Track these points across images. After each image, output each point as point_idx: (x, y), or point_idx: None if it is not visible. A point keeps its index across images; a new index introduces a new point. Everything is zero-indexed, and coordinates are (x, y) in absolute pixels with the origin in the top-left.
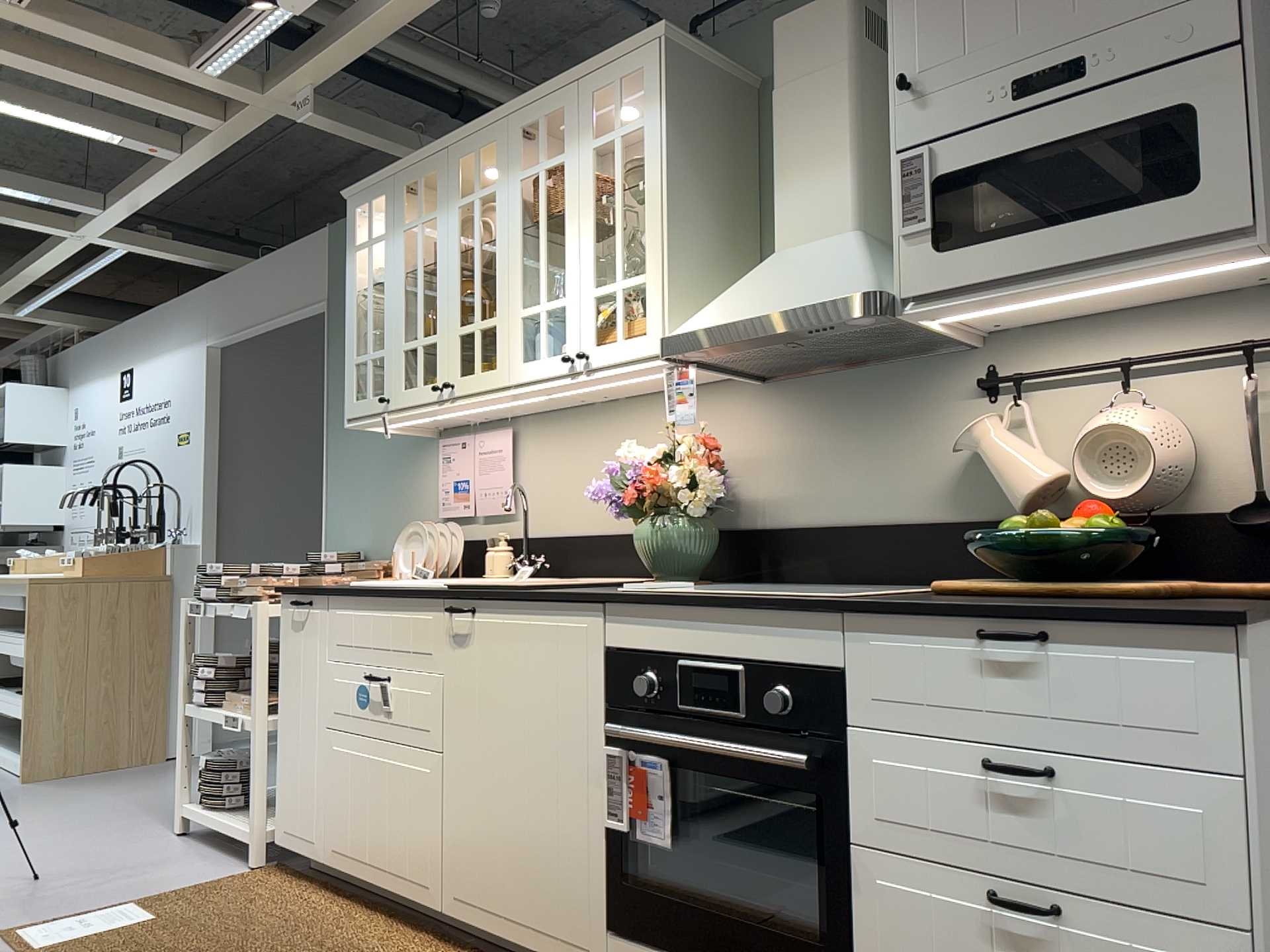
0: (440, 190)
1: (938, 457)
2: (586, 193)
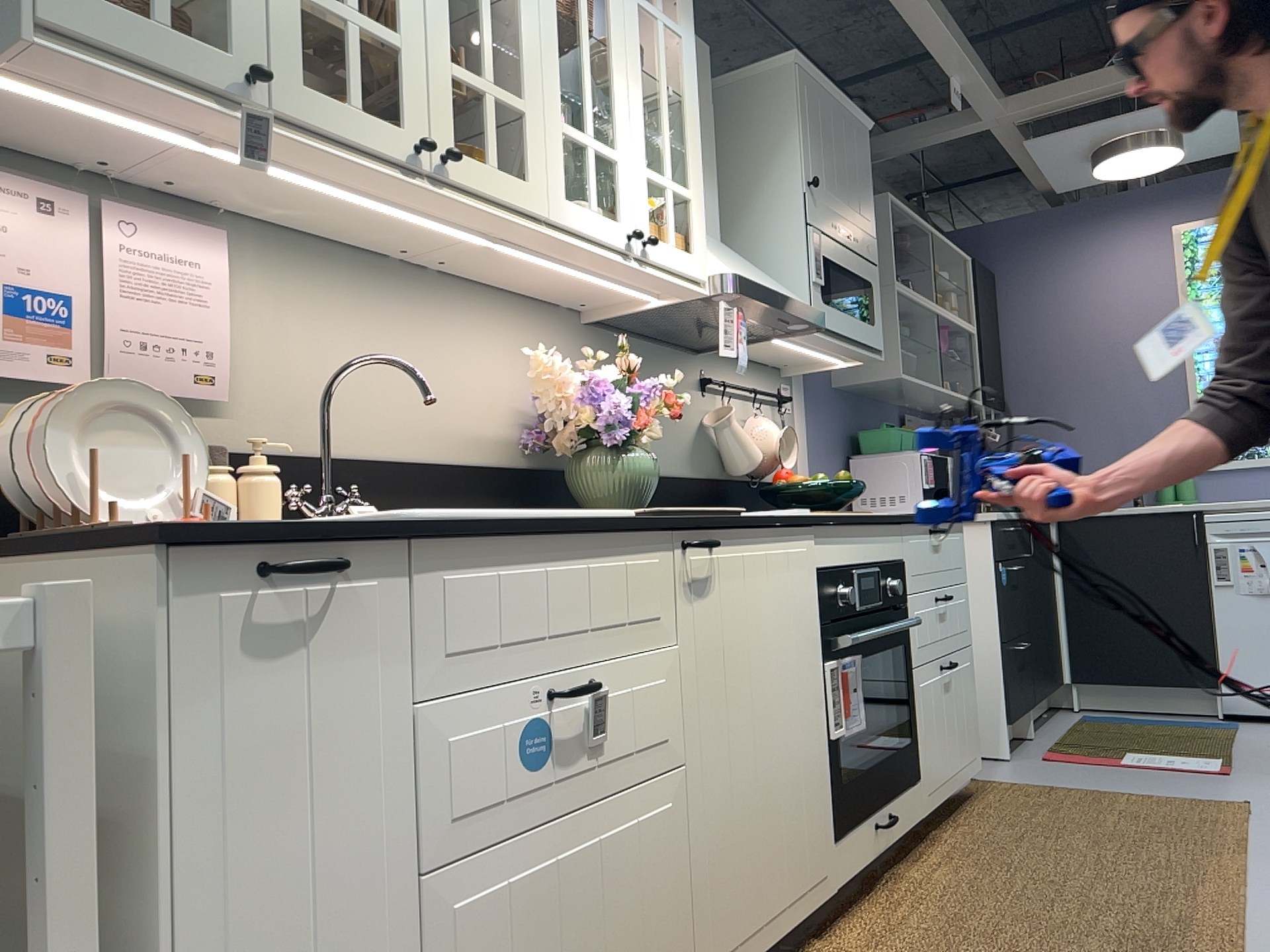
0: None
1: (687, 428)
2: (635, 48)
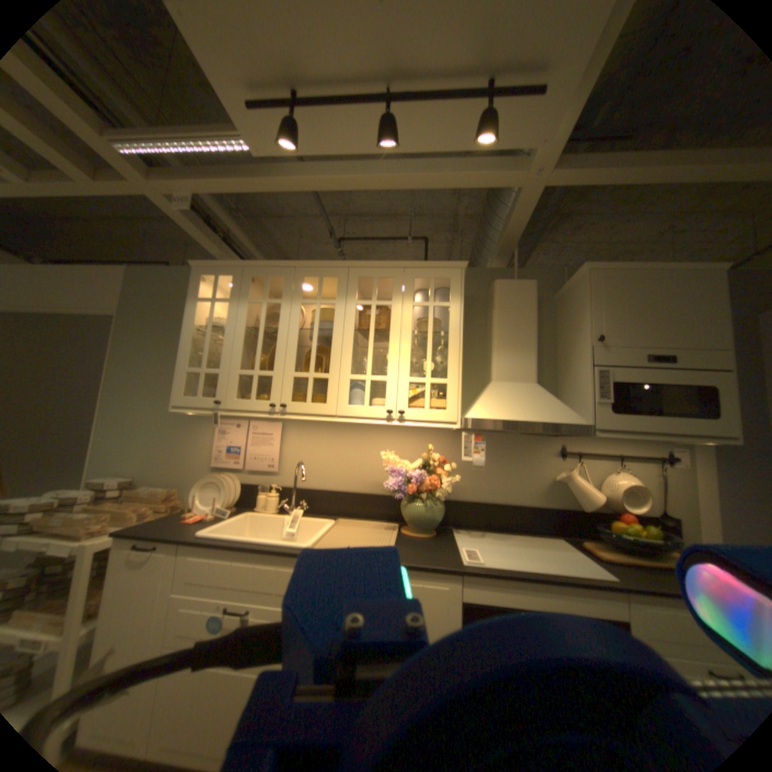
0: (286, 288)
1: (540, 479)
2: (407, 326)
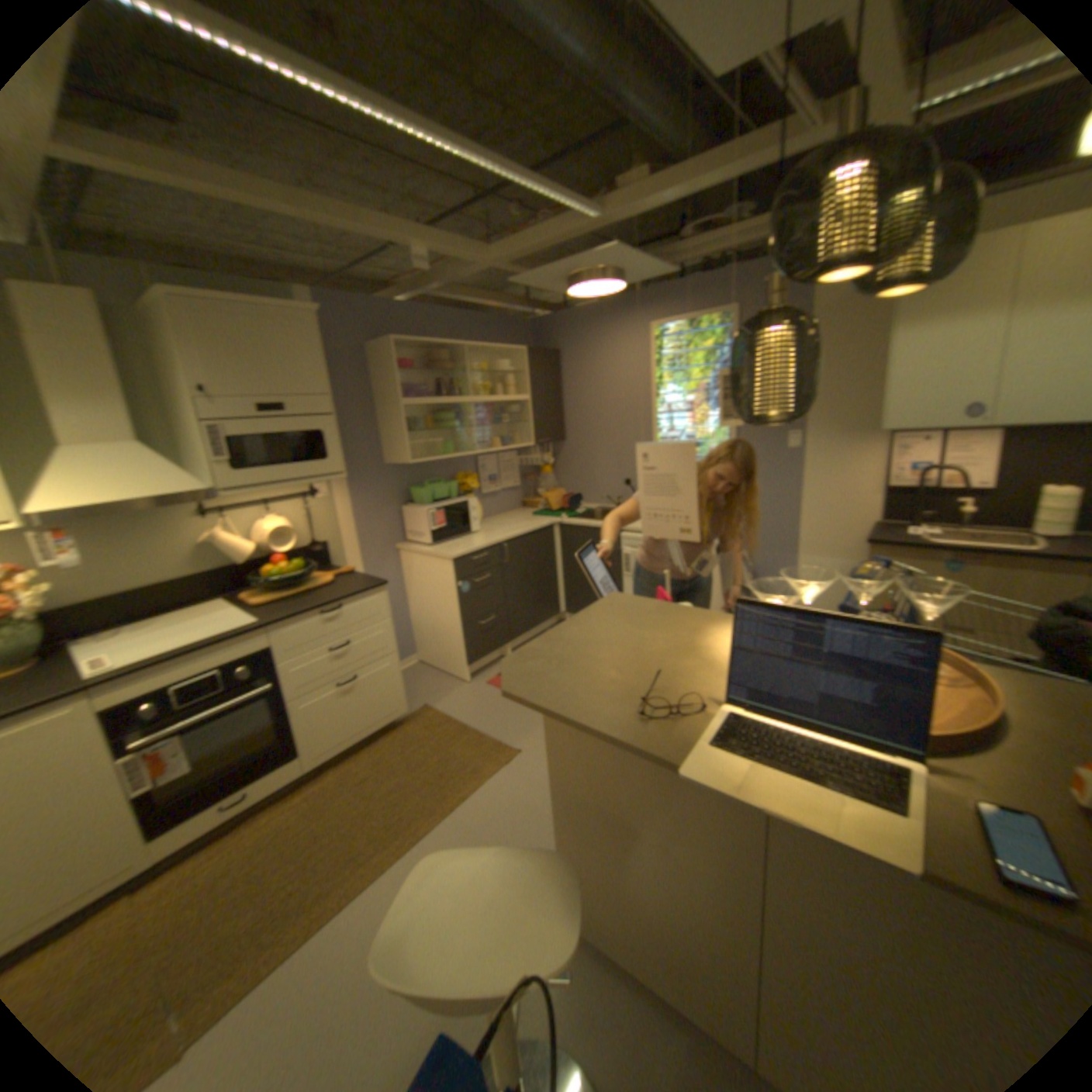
0: None
1: (176, 549)
2: None
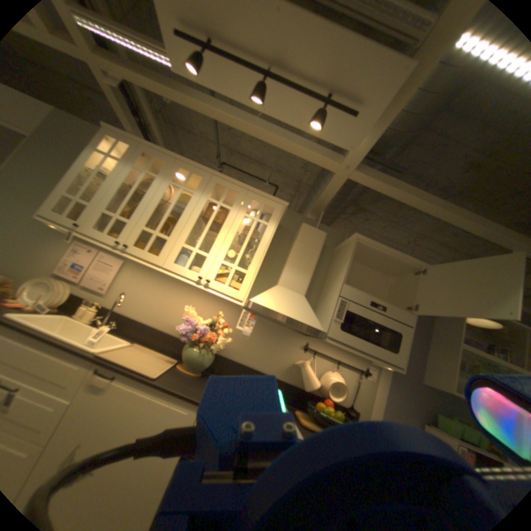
0: (163, 170)
1: (285, 361)
2: (234, 228)
